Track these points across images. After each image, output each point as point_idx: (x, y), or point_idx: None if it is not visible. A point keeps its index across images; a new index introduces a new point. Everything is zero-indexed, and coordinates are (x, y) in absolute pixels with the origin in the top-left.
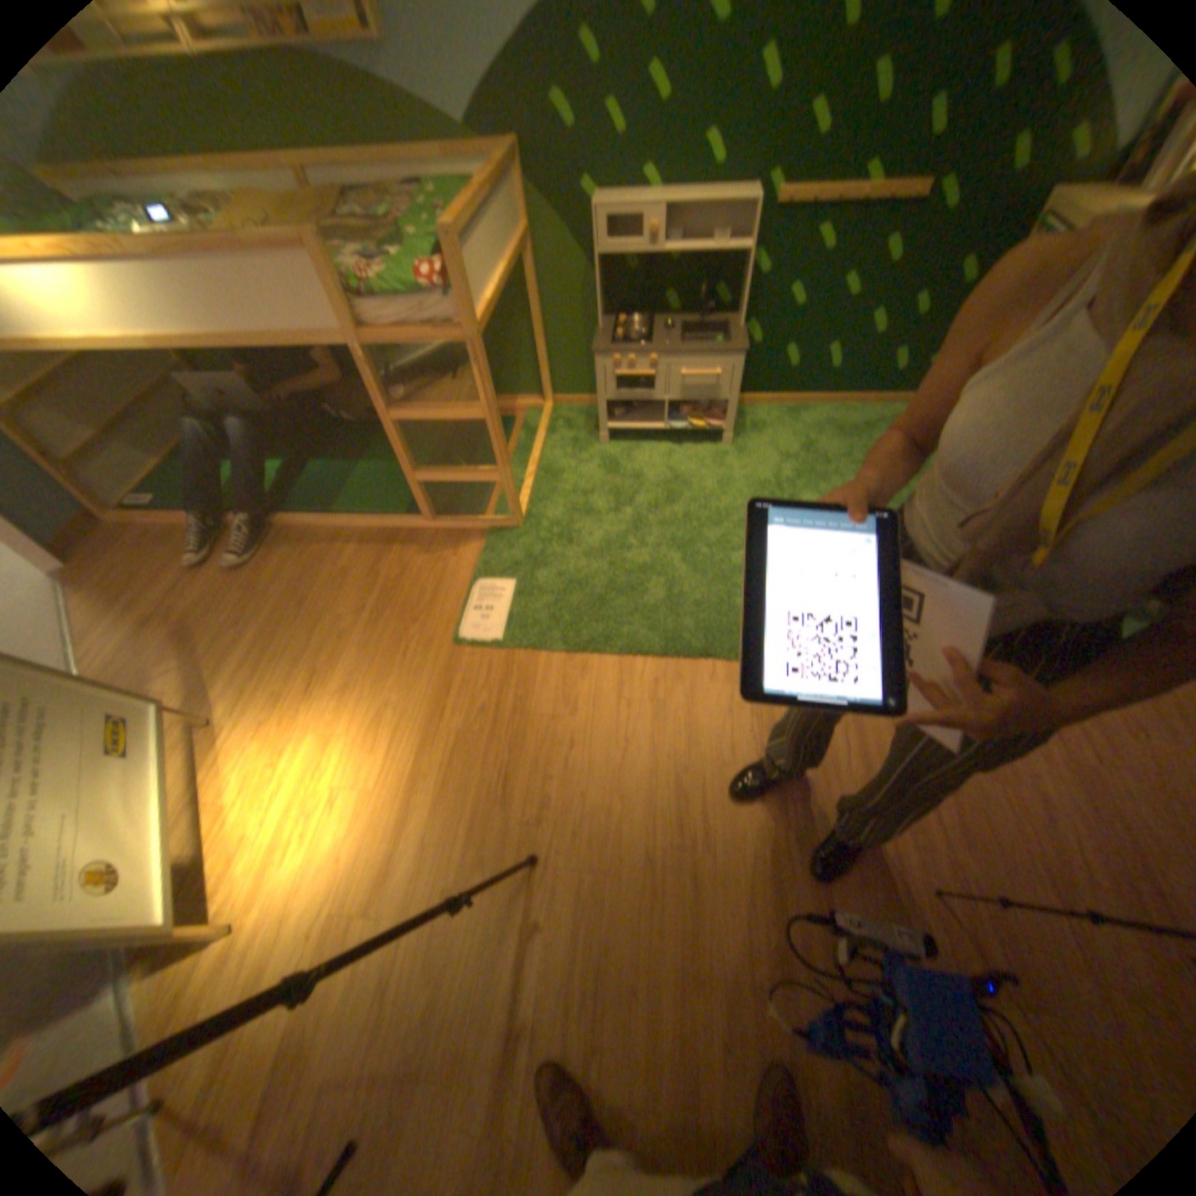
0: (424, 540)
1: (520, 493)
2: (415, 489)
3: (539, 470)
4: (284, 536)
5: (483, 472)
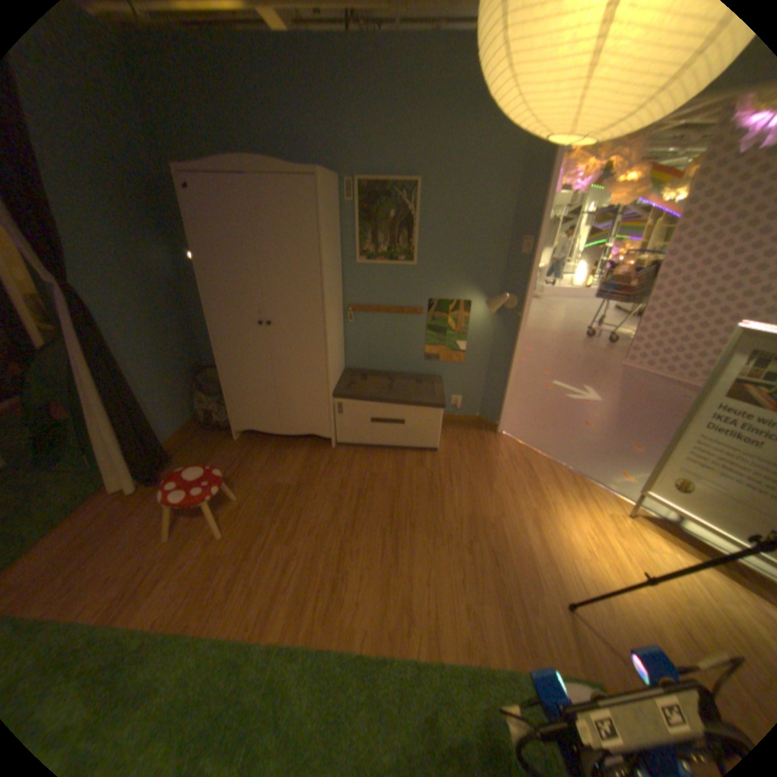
0: None
1: None
2: None
3: None
4: None
5: None
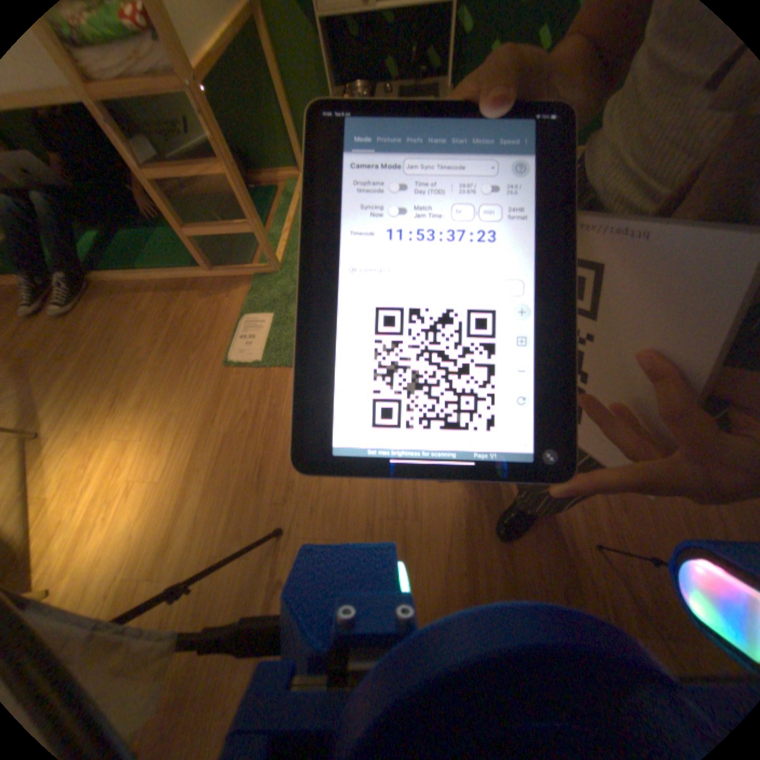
0: (204, 285)
1: (277, 244)
2: (187, 243)
3: (293, 225)
4: (97, 289)
5: (237, 224)
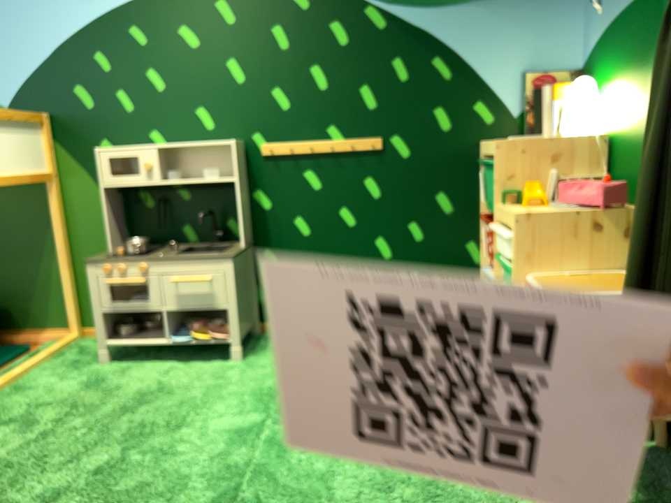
0: None
1: None
2: None
3: (8, 388)
4: None
5: None
